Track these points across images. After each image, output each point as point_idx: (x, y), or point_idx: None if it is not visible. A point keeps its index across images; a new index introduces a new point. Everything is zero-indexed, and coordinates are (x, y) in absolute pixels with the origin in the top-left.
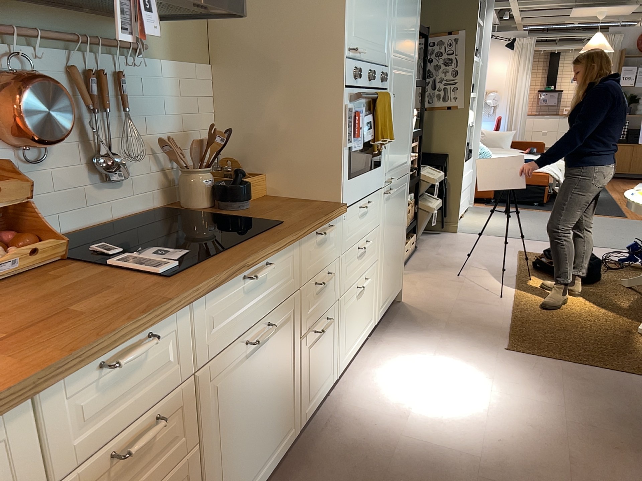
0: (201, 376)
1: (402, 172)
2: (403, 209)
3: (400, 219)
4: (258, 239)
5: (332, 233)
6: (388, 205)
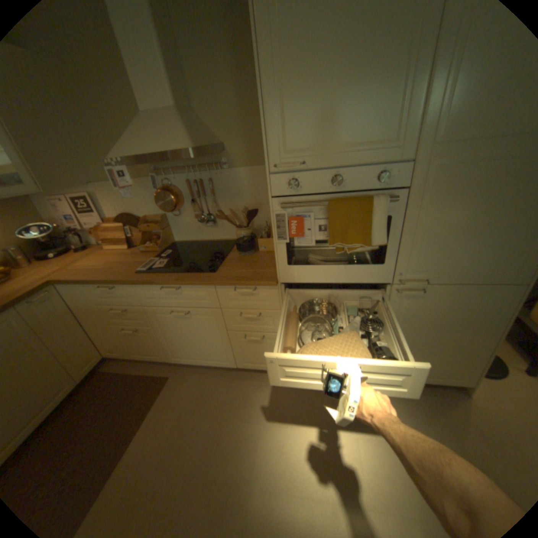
0: (146, 309)
1: (478, 280)
2: (485, 319)
3: (470, 326)
4: (183, 275)
5: (264, 293)
6: (413, 303)
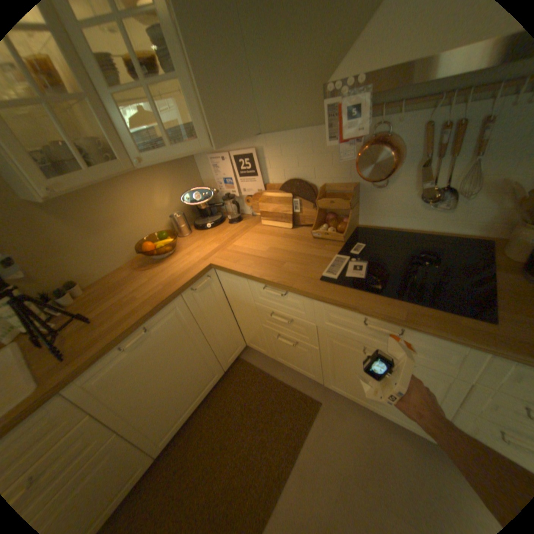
0: (324, 330)
1: None
2: None
3: None
4: (418, 310)
5: None
6: None
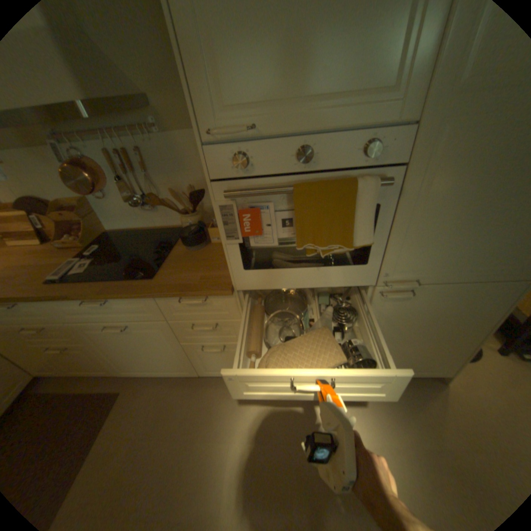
0: (70, 326)
1: (477, 277)
2: (476, 317)
3: (459, 325)
4: (109, 285)
5: (218, 302)
6: (399, 305)
